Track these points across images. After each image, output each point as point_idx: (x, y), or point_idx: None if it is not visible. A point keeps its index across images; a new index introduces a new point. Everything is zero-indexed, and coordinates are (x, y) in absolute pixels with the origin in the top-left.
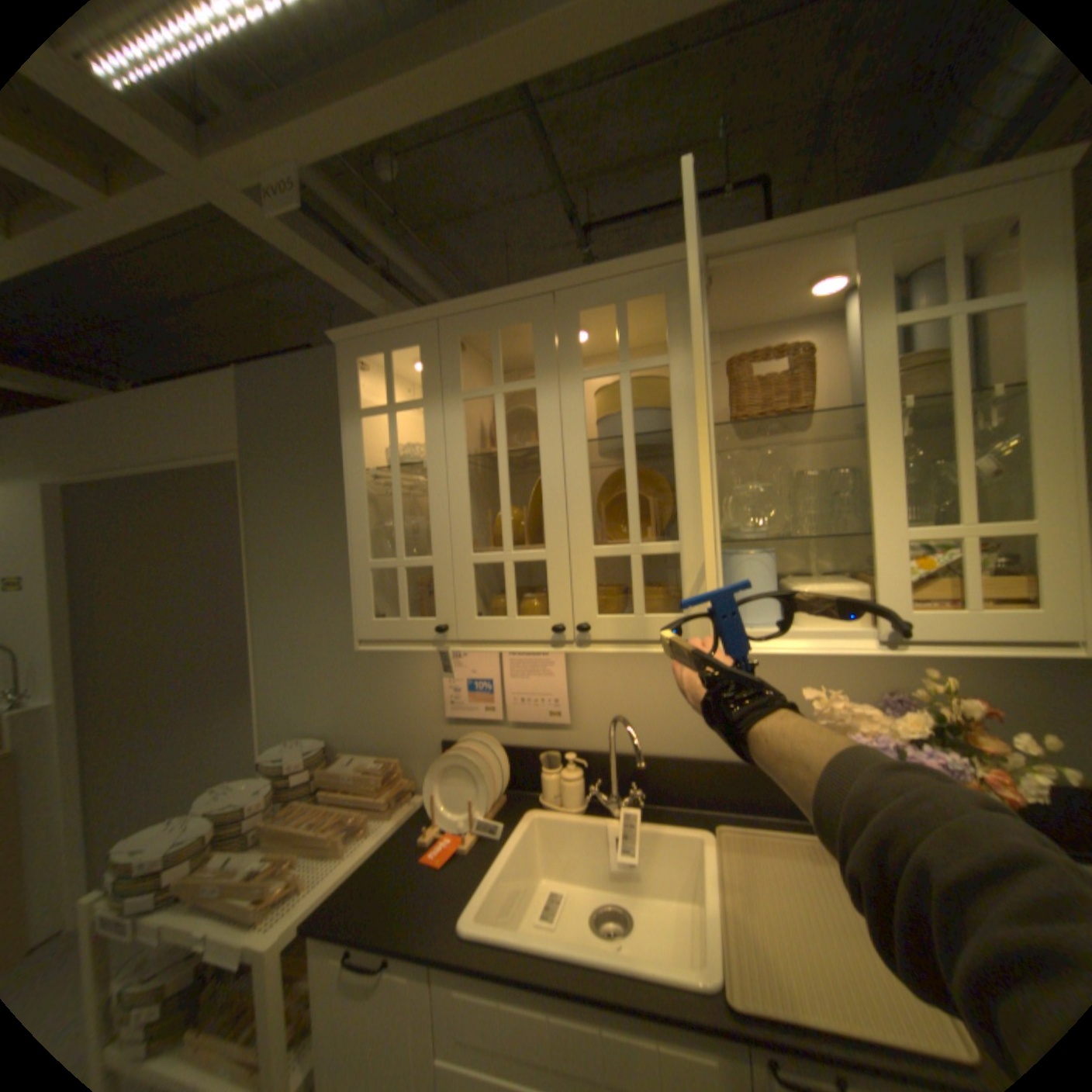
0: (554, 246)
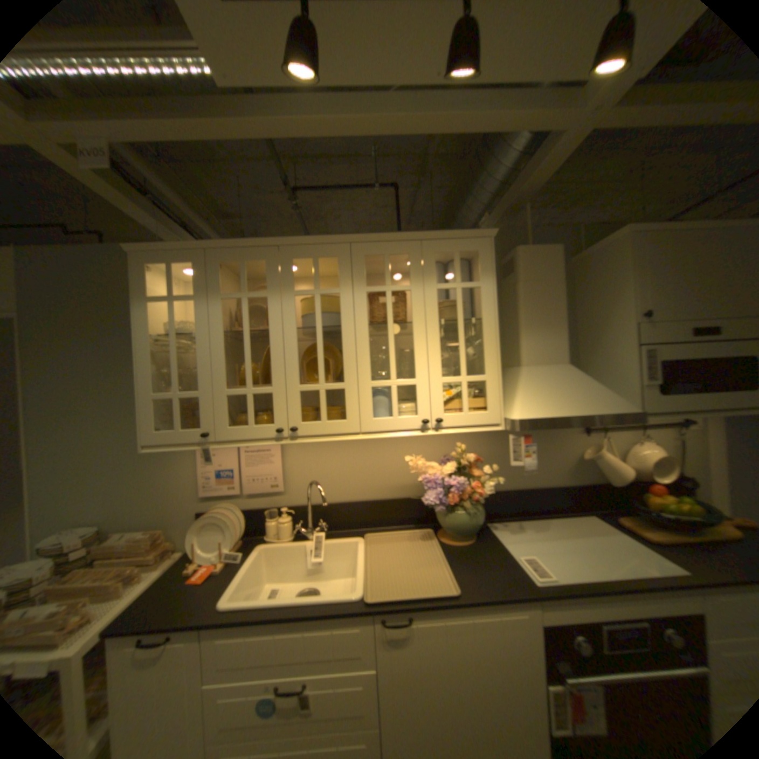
0: (273, 192)
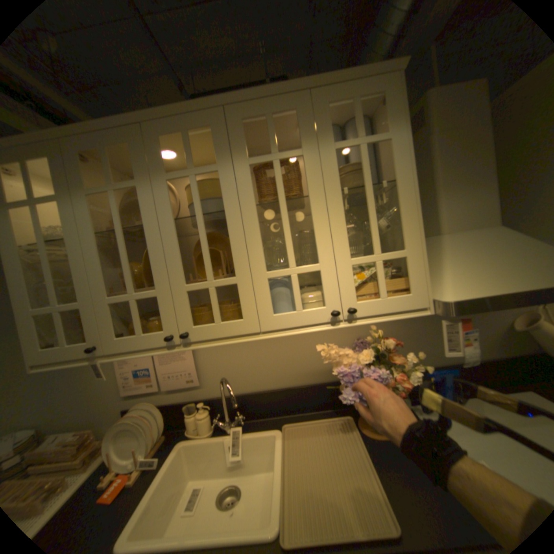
0: None
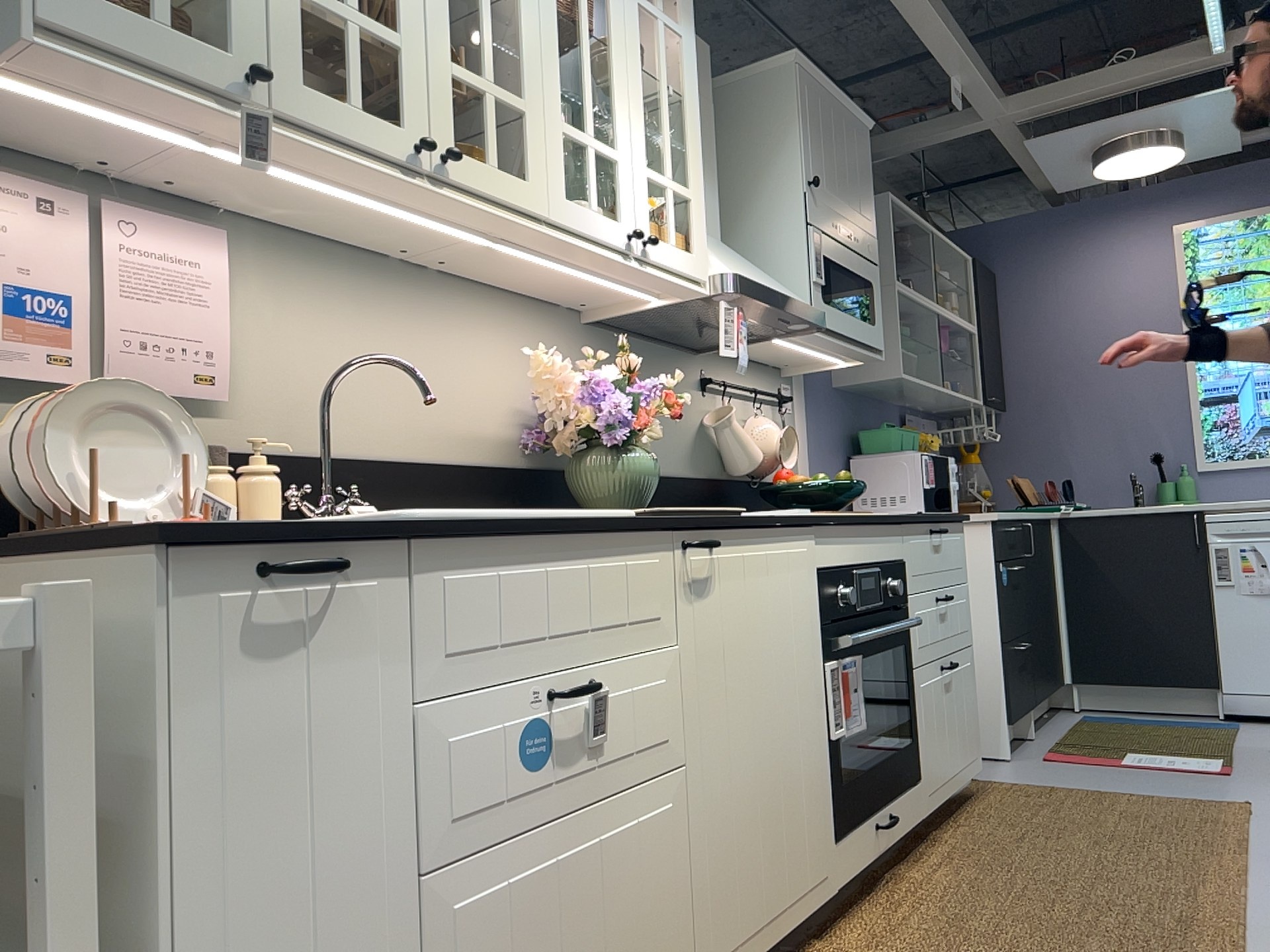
0: None
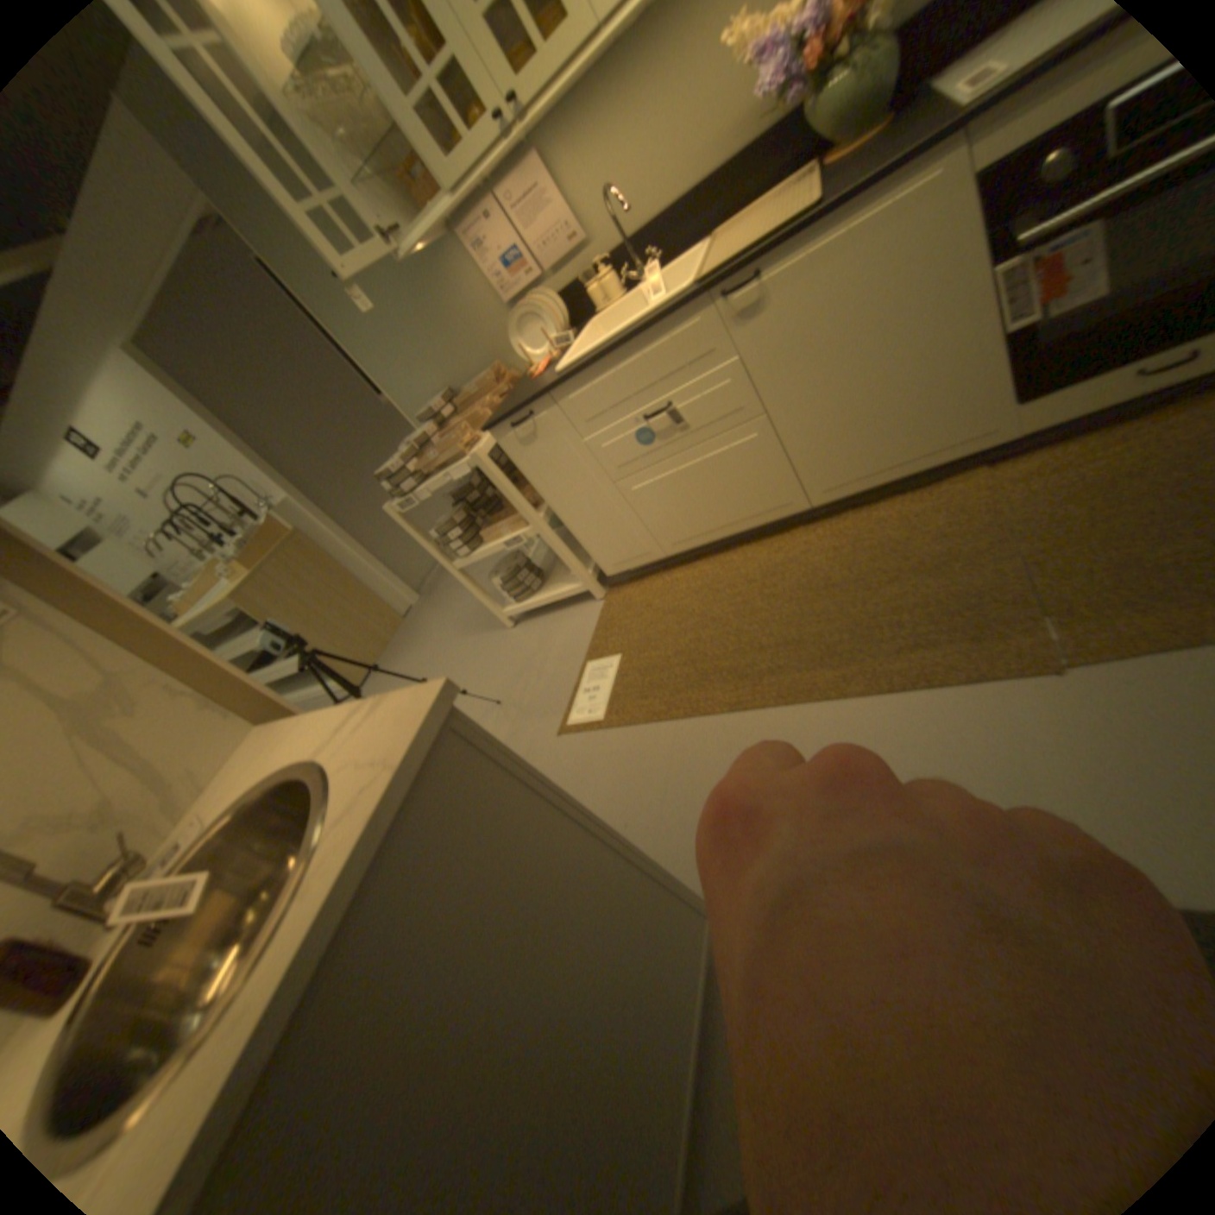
0: None
